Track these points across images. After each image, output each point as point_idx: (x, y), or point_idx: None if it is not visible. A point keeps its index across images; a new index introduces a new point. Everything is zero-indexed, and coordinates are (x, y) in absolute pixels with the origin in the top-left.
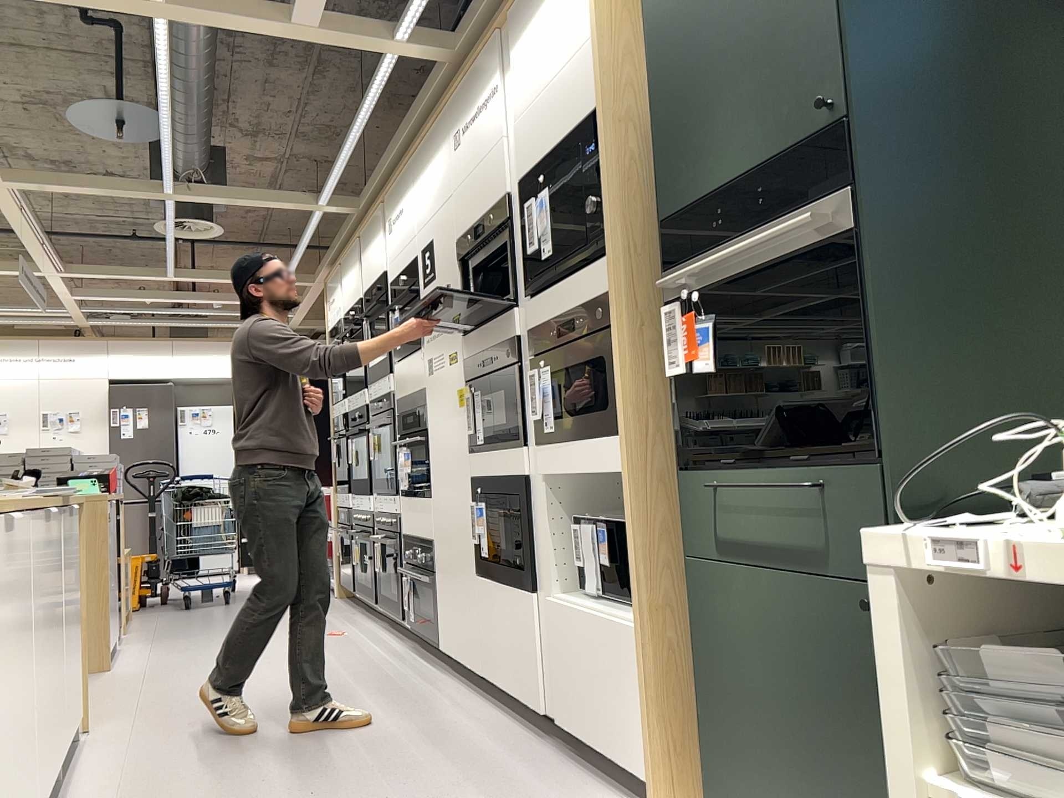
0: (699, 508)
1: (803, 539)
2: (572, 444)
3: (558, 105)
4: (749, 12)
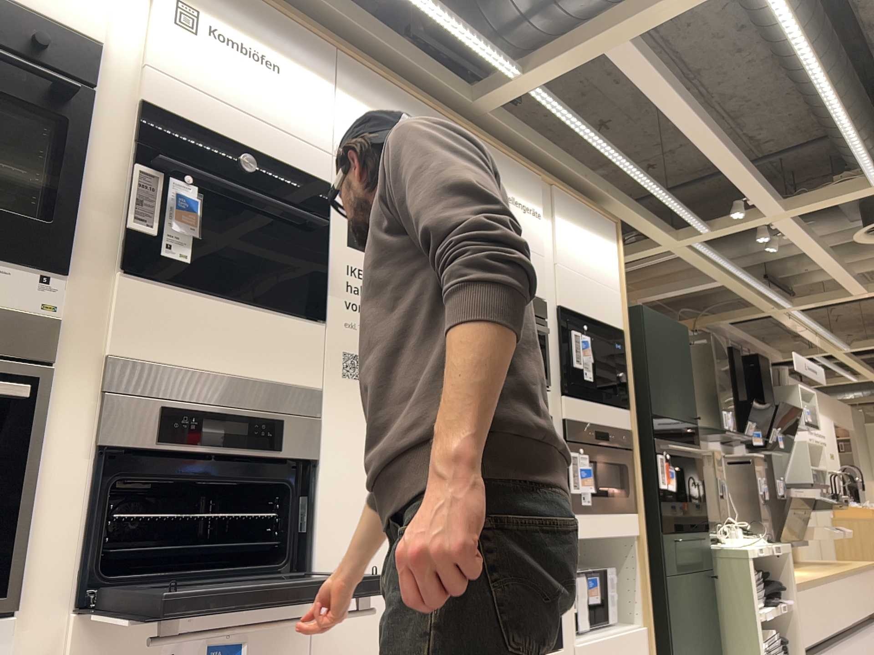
0: (667, 550)
1: (693, 558)
2: (601, 514)
3: (595, 296)
4: (674, 364)
